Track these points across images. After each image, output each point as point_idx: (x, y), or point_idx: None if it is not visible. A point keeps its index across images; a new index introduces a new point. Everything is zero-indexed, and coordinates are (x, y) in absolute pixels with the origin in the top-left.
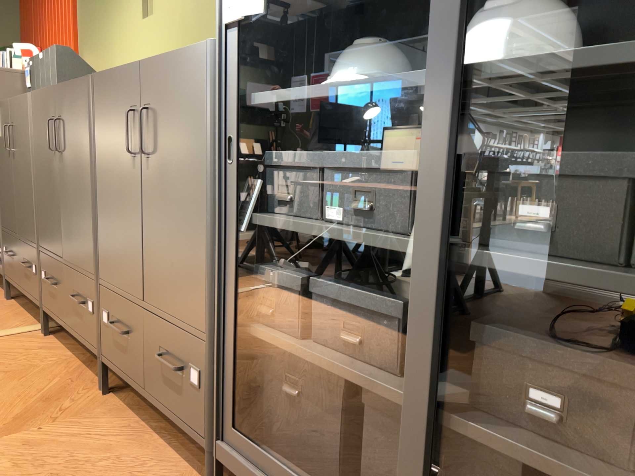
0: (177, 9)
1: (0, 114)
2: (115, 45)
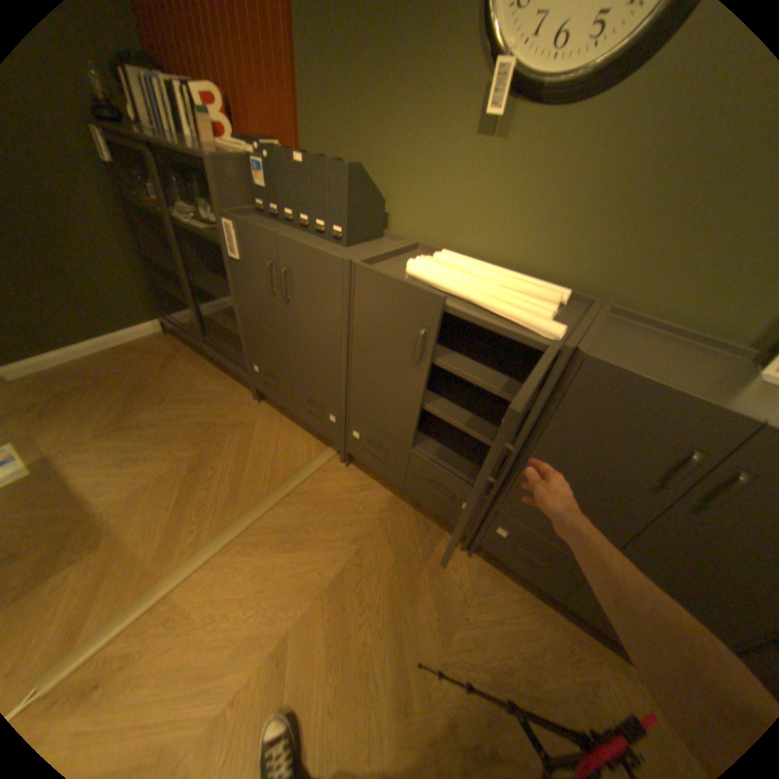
0: (577, 155)
1: (246, 236)
2: (394, 142)
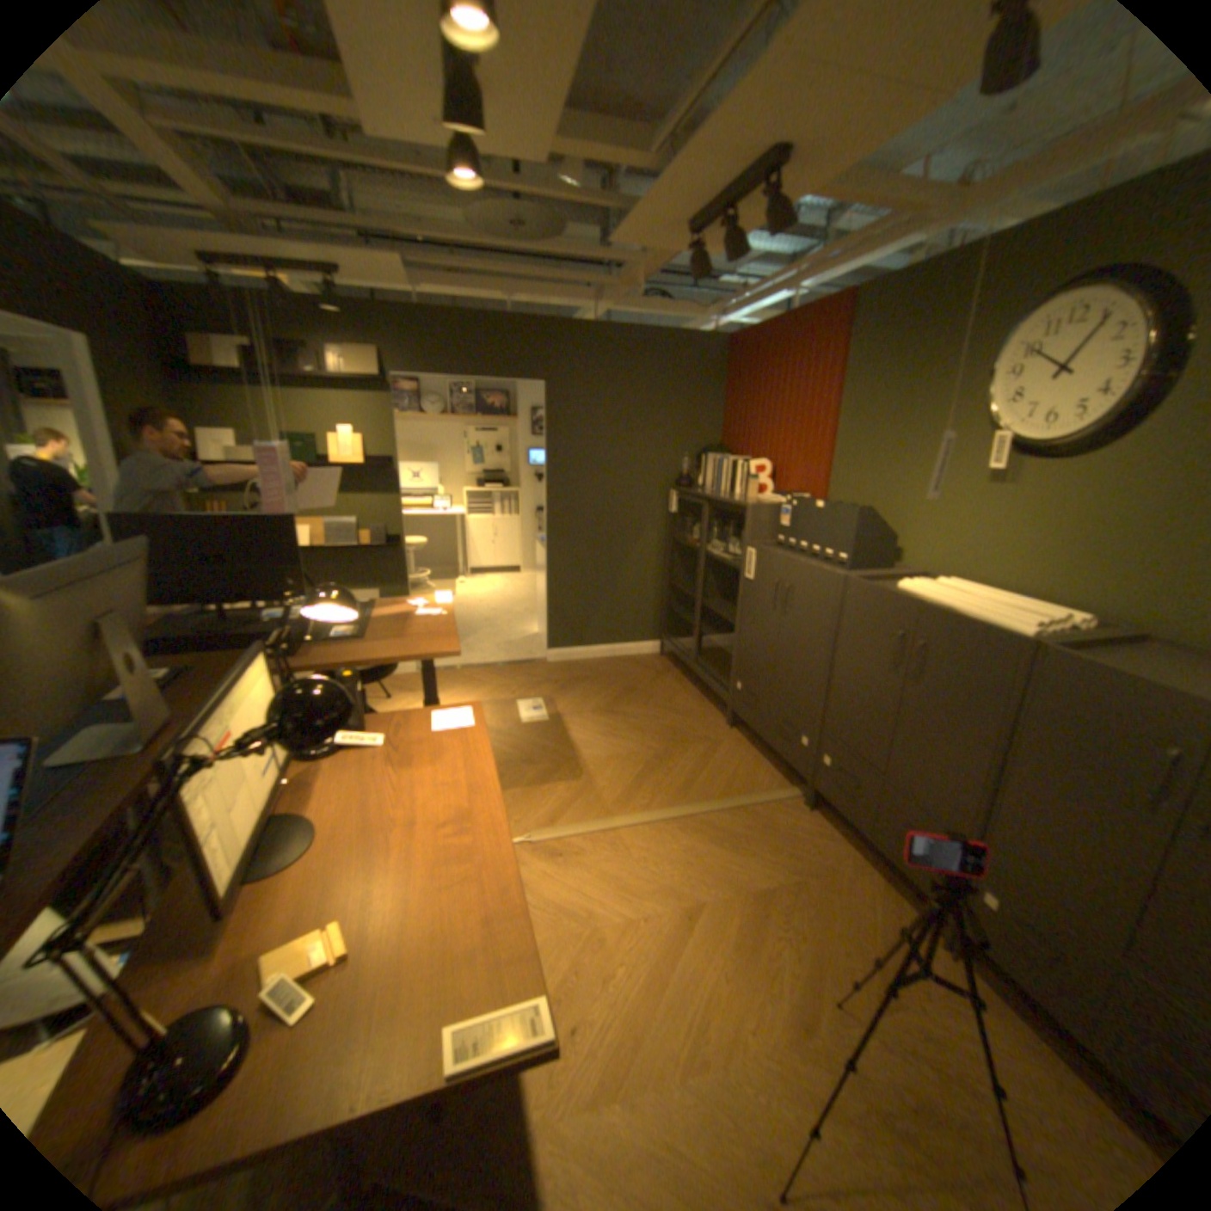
0: (1089, 494)
1: (763, 560)
2: (913, 491)
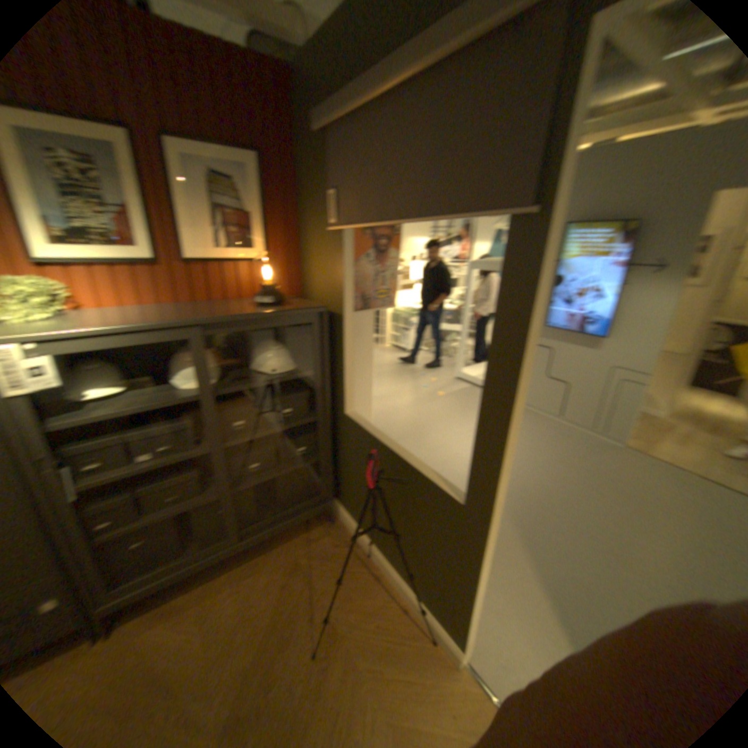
0: None
1: None
2: None
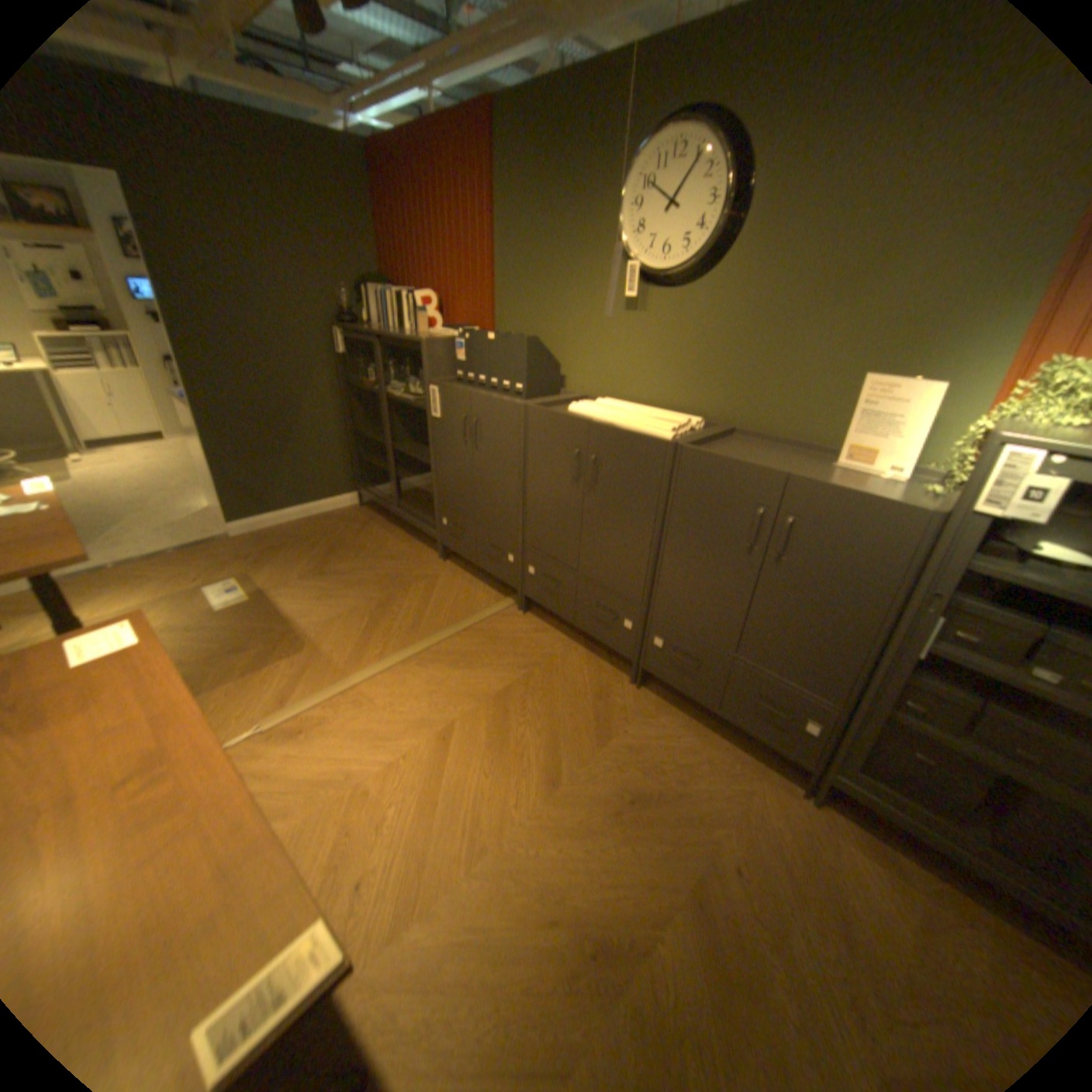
0: (692, 319)
1: (447, 397)
2: (566, 321)
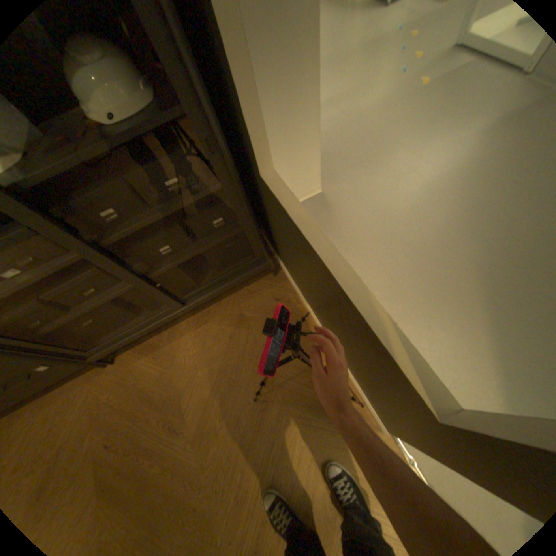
0: None
1: None
2: None
